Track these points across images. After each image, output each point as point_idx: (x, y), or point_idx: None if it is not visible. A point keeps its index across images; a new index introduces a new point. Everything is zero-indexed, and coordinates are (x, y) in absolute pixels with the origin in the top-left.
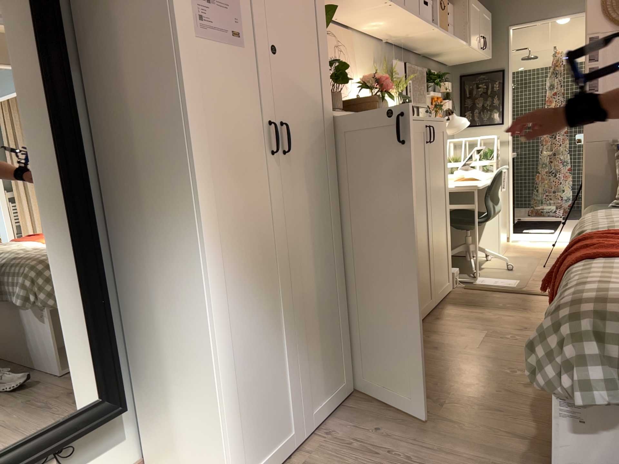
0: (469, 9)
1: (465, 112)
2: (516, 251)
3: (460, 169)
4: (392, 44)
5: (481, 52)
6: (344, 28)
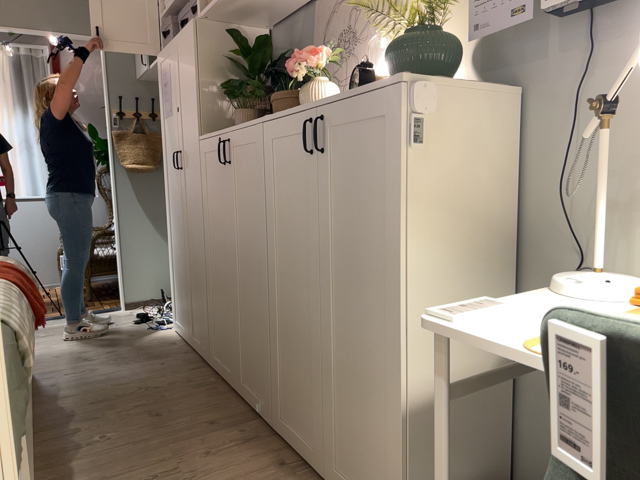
0: None
1: None
2: None
3: None
4: None
5: None
6: None
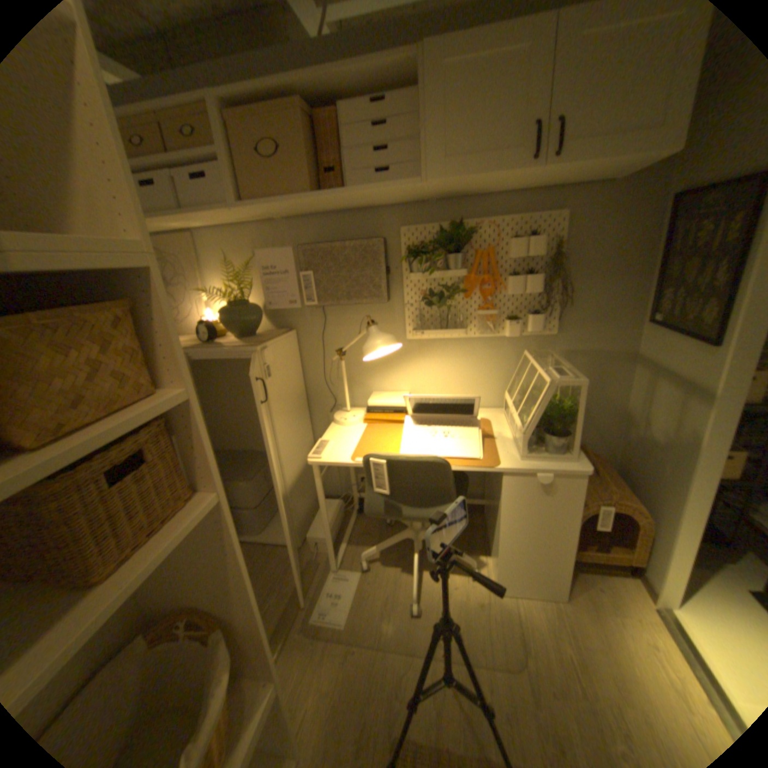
0: (424, 78)
1: (667, 286)
2: (557, 621)
3: (408, 416)
4: (295, 216)
5: (538, 162)
6: (176, 232)
